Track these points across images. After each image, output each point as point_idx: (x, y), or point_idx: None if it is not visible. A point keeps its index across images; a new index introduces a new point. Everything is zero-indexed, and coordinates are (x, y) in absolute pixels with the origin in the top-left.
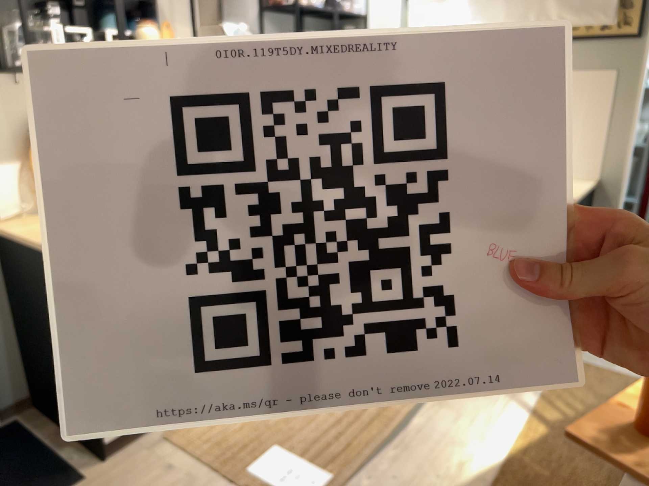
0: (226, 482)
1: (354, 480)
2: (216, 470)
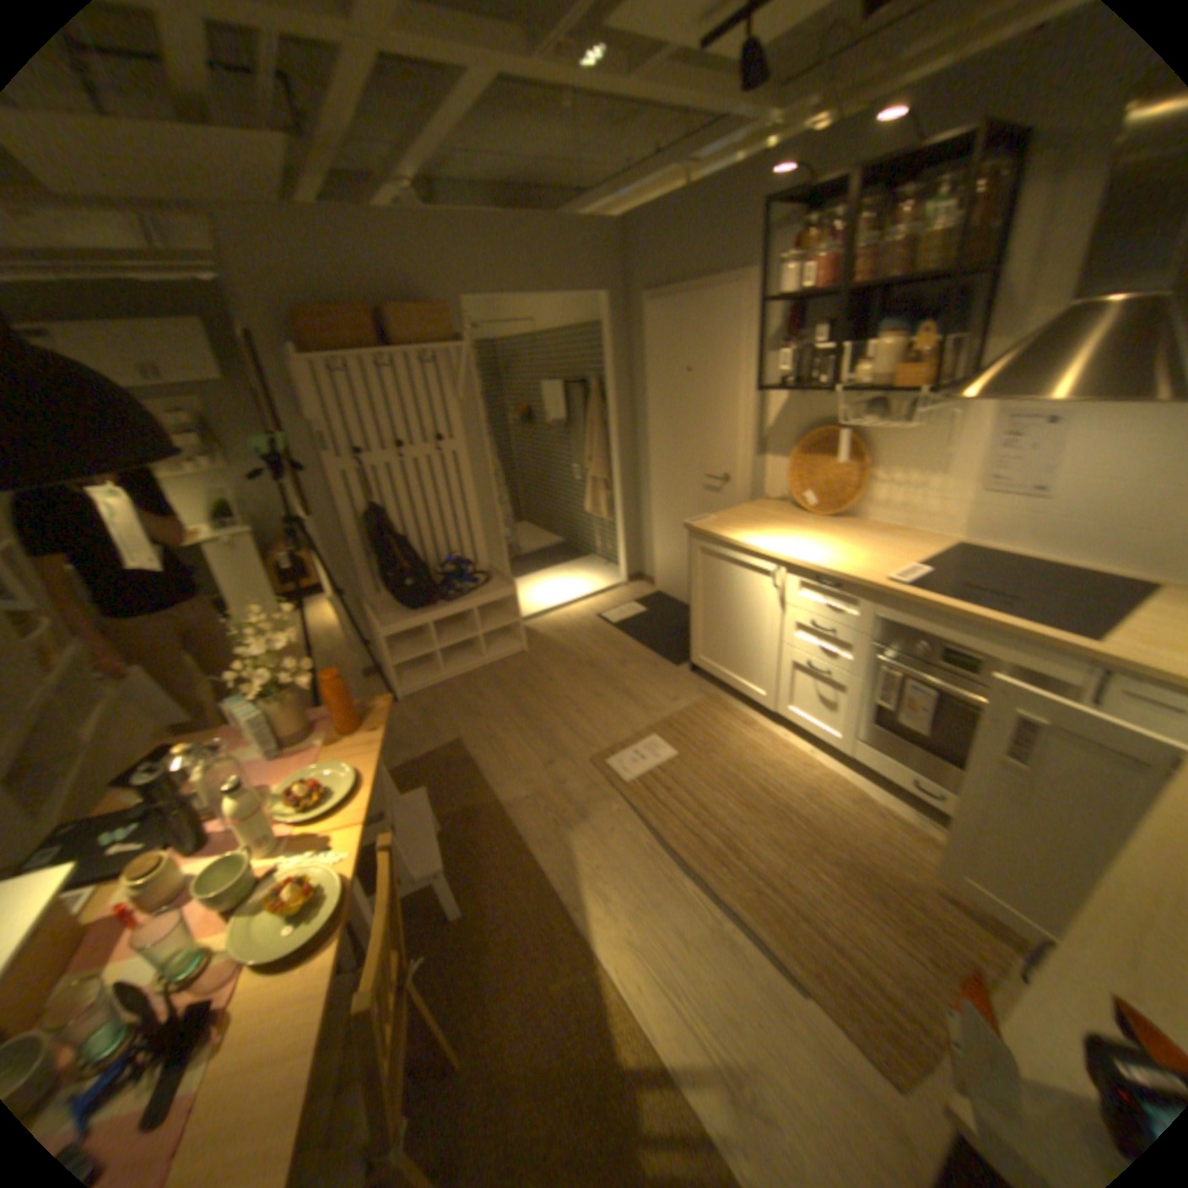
0: (652, 726)
1: (625, 800)
2: (663, 720)
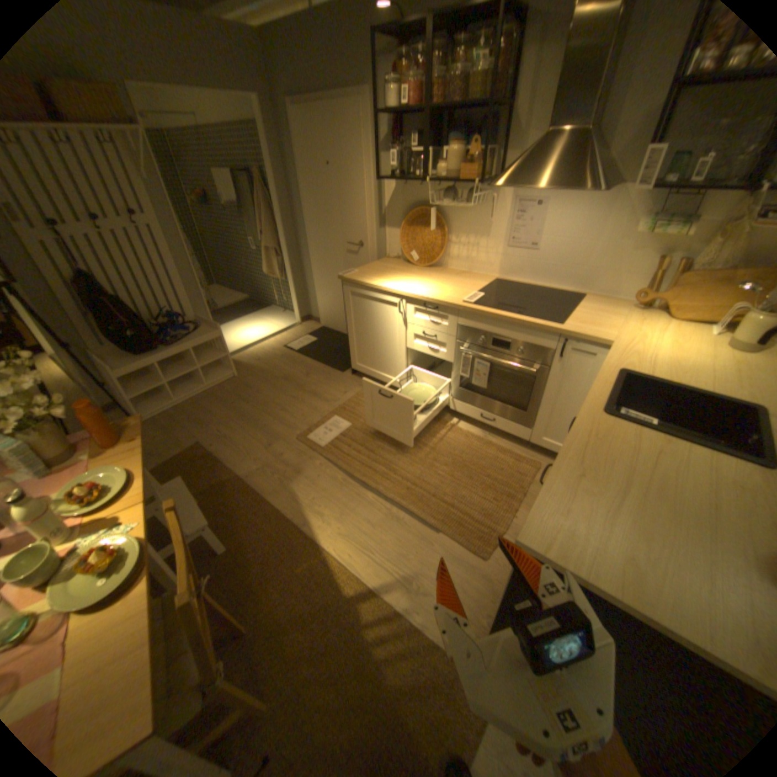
0: (332, 411)
1: (322, 457)
2: (339, 406)
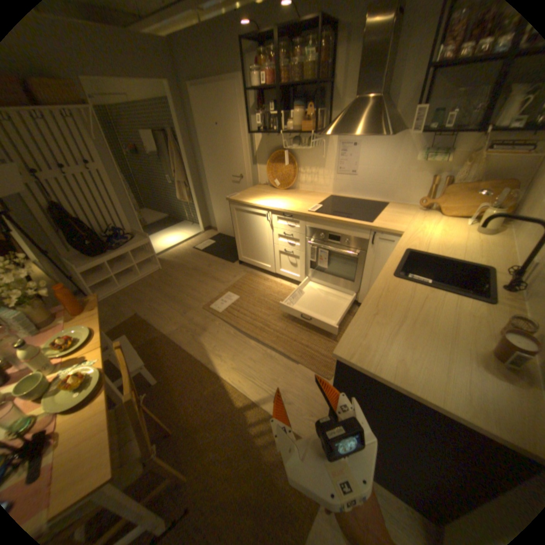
0: (226, 289)
1: (220, 319)
2: (231, 285)
